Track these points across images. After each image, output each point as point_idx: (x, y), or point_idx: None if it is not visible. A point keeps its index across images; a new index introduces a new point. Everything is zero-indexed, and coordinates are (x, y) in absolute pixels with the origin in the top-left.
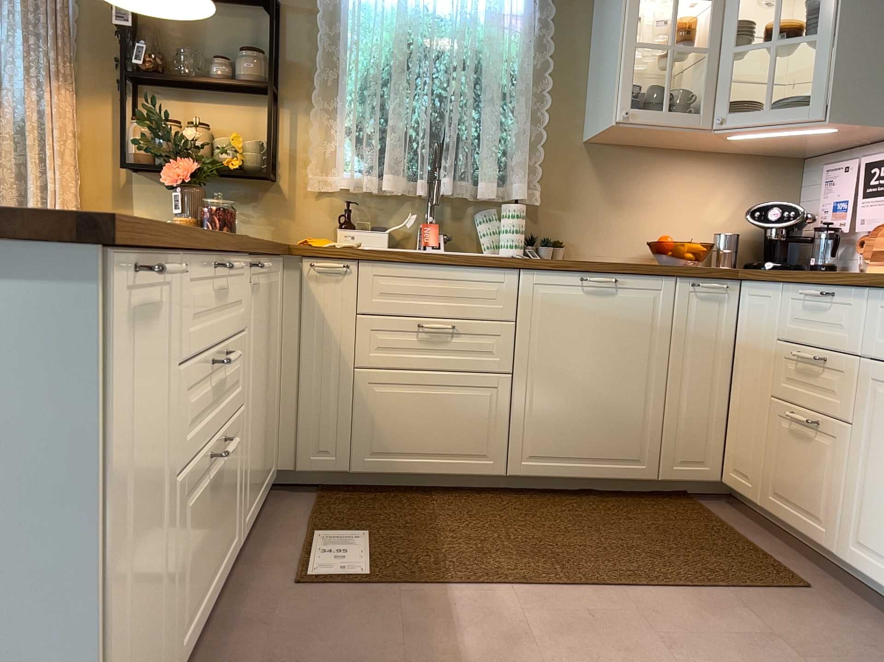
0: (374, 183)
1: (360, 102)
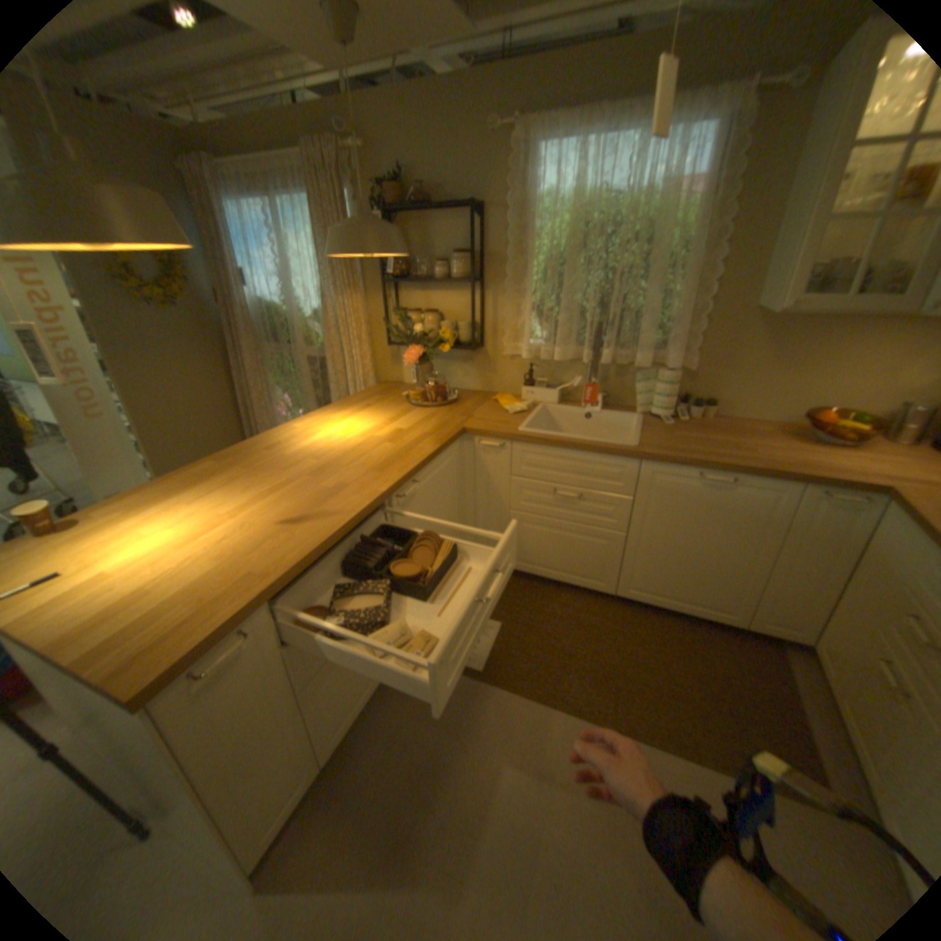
0: (549, 353)
1: (541, 282)
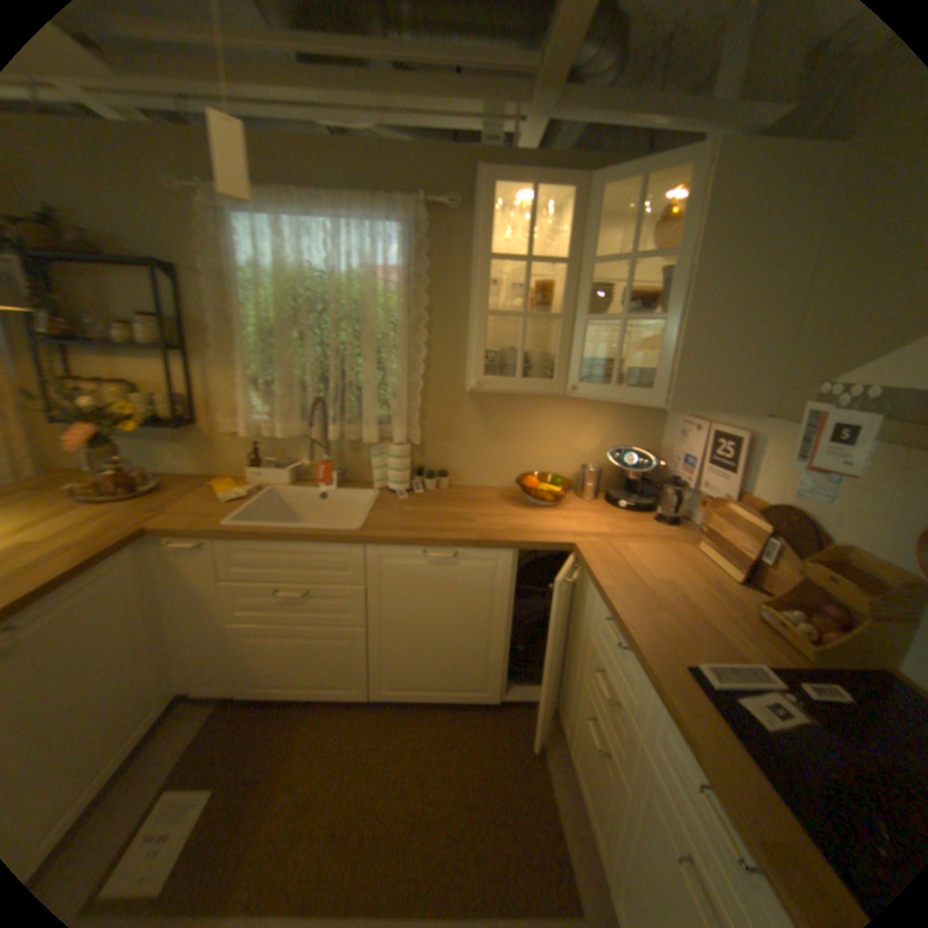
0: (272, 429)
1: (254, 354)
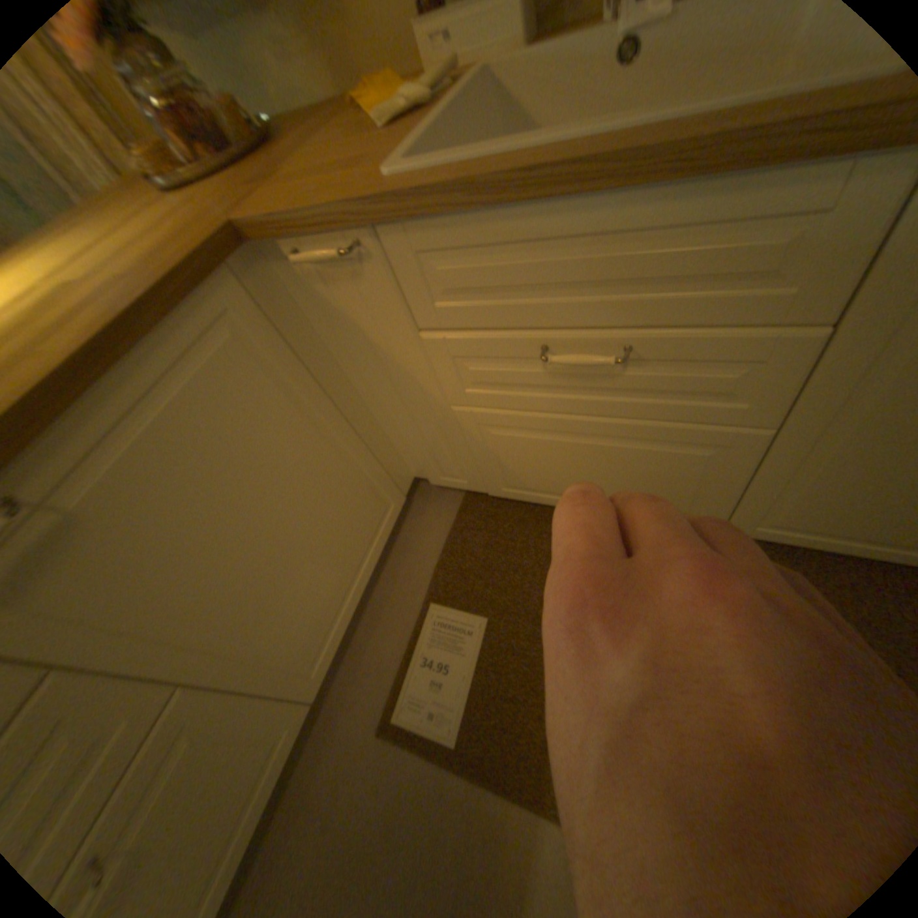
0: None
1: None
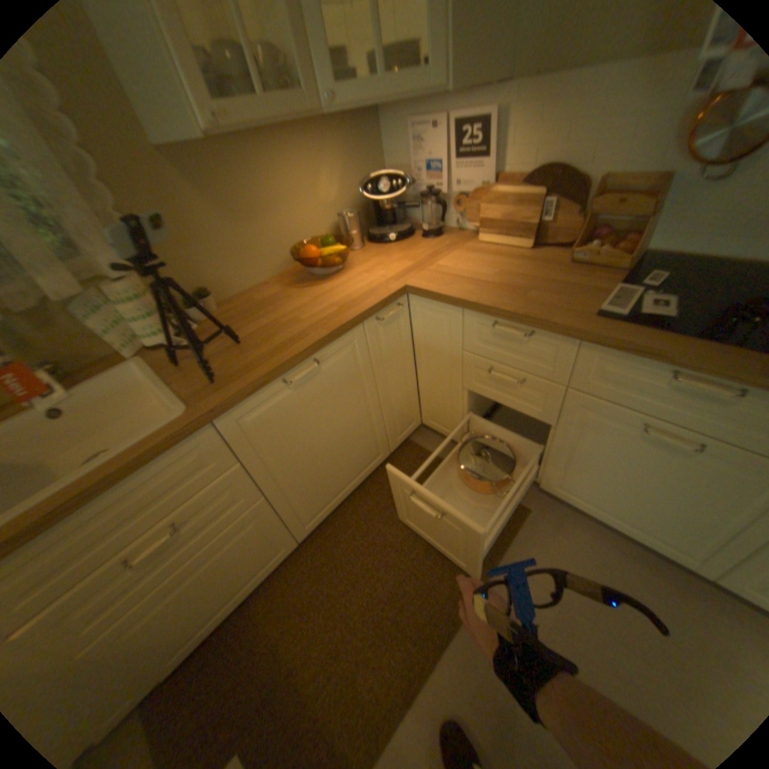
0: None
1: None
